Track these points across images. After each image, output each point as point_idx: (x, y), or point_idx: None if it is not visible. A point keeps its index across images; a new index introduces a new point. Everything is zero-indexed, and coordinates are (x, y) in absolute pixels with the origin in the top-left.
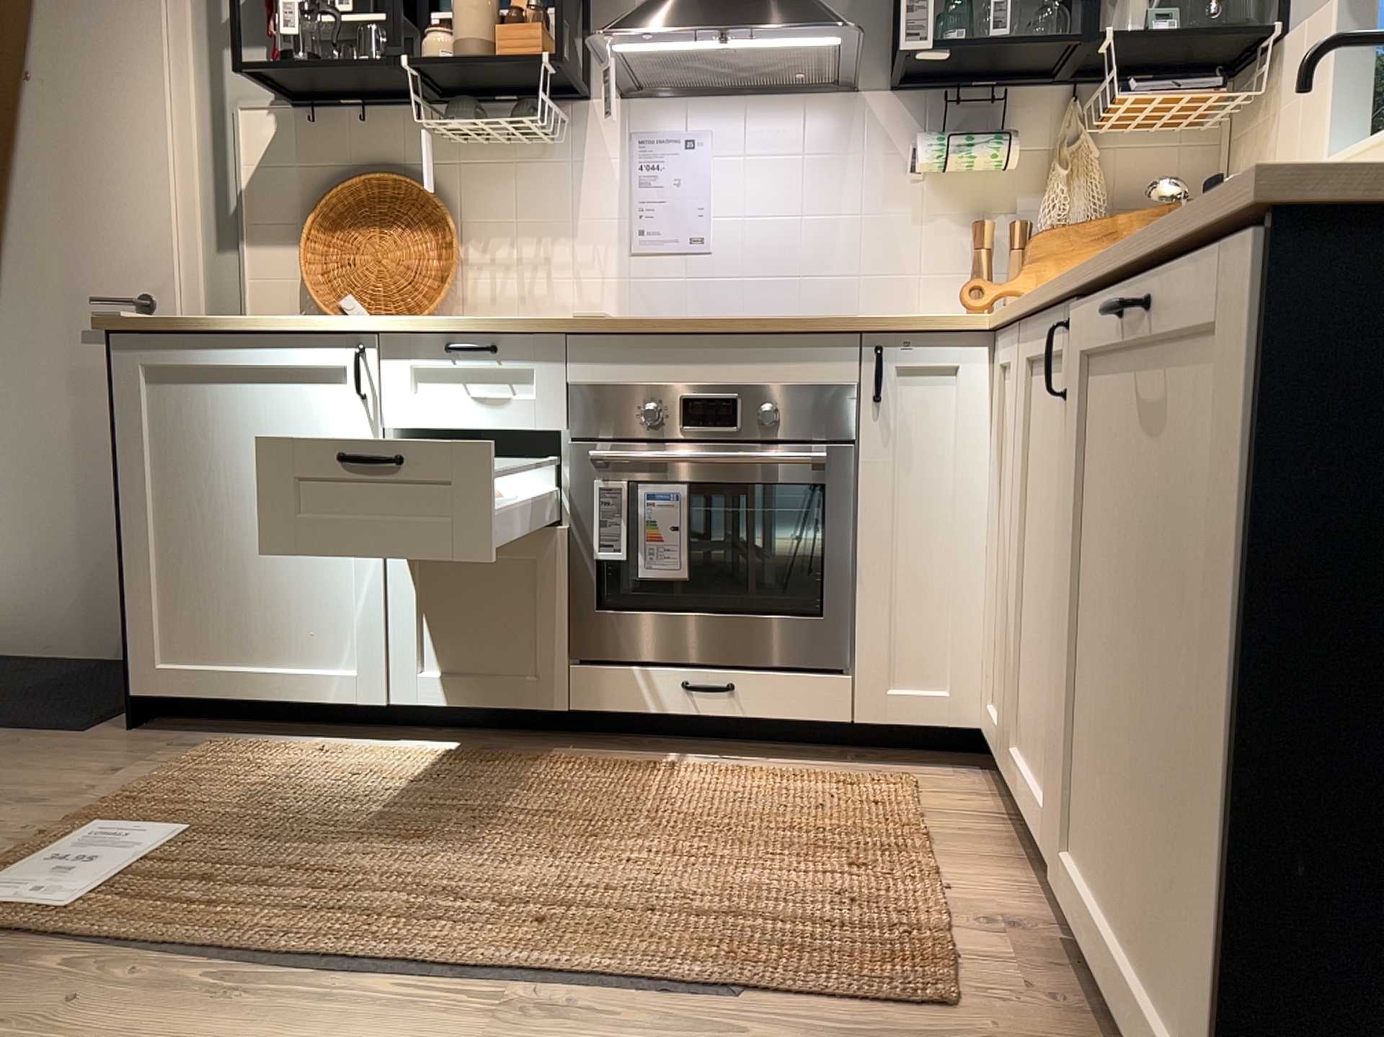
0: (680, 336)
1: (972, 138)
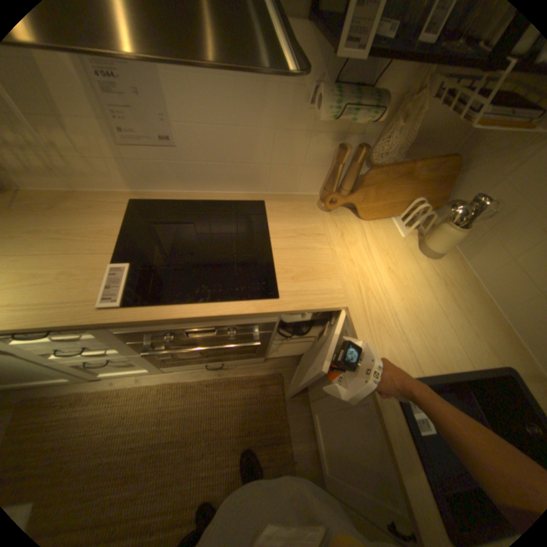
0: (175, 320)
1: (363, 102)
